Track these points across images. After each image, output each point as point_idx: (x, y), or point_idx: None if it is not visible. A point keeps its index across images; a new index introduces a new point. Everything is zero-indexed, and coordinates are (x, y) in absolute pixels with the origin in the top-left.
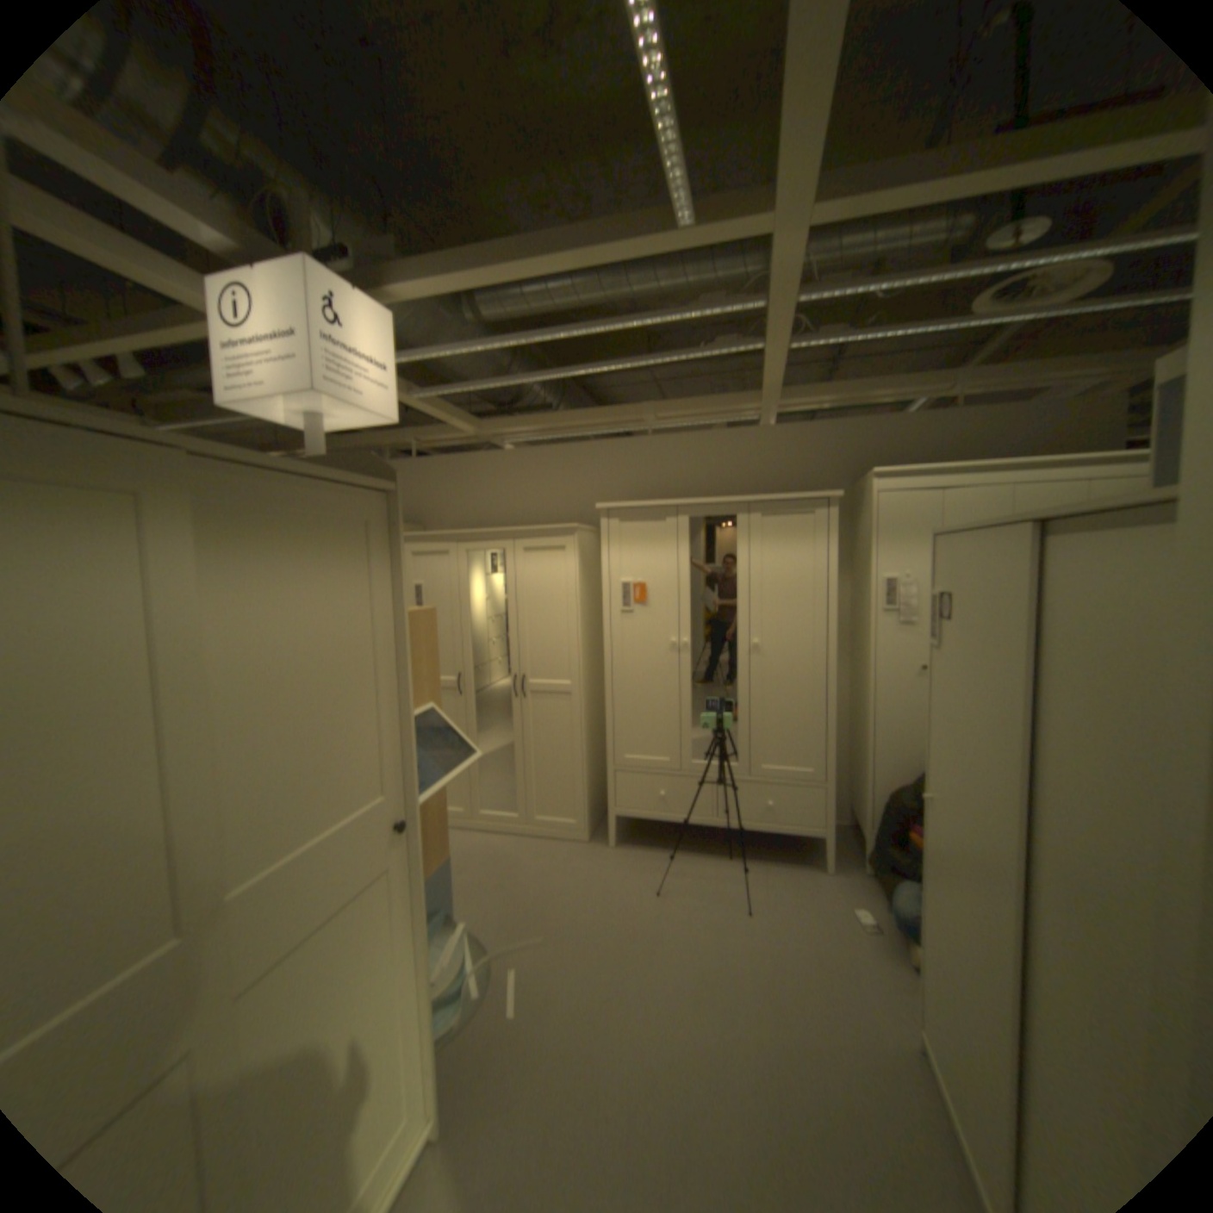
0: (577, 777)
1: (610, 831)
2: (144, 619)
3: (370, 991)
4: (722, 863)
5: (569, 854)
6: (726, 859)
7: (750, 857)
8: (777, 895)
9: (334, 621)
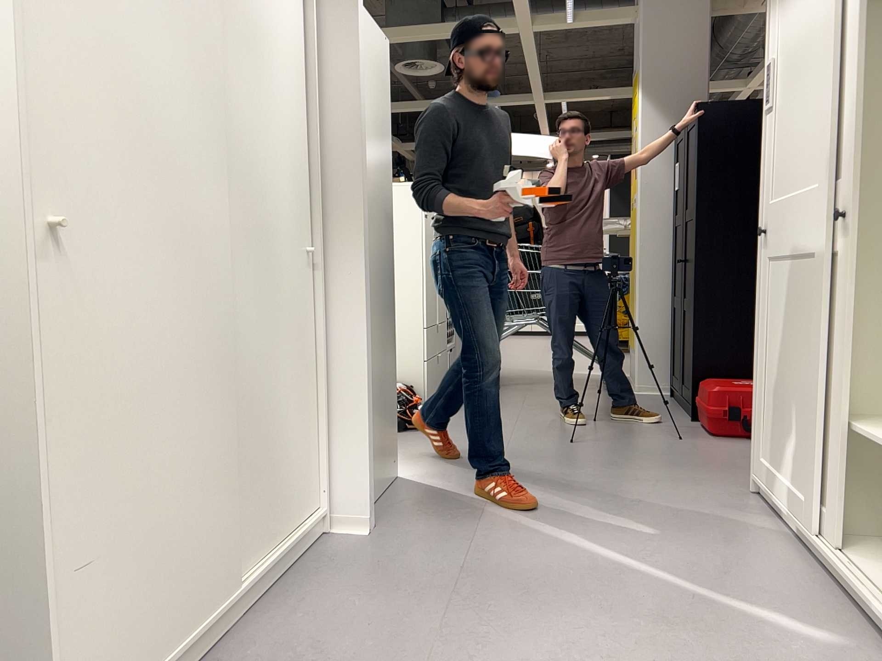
0: None
1: None
2: (821, 0)
3: None
4: None
5: None
6: None
7: None
8: None
9: None
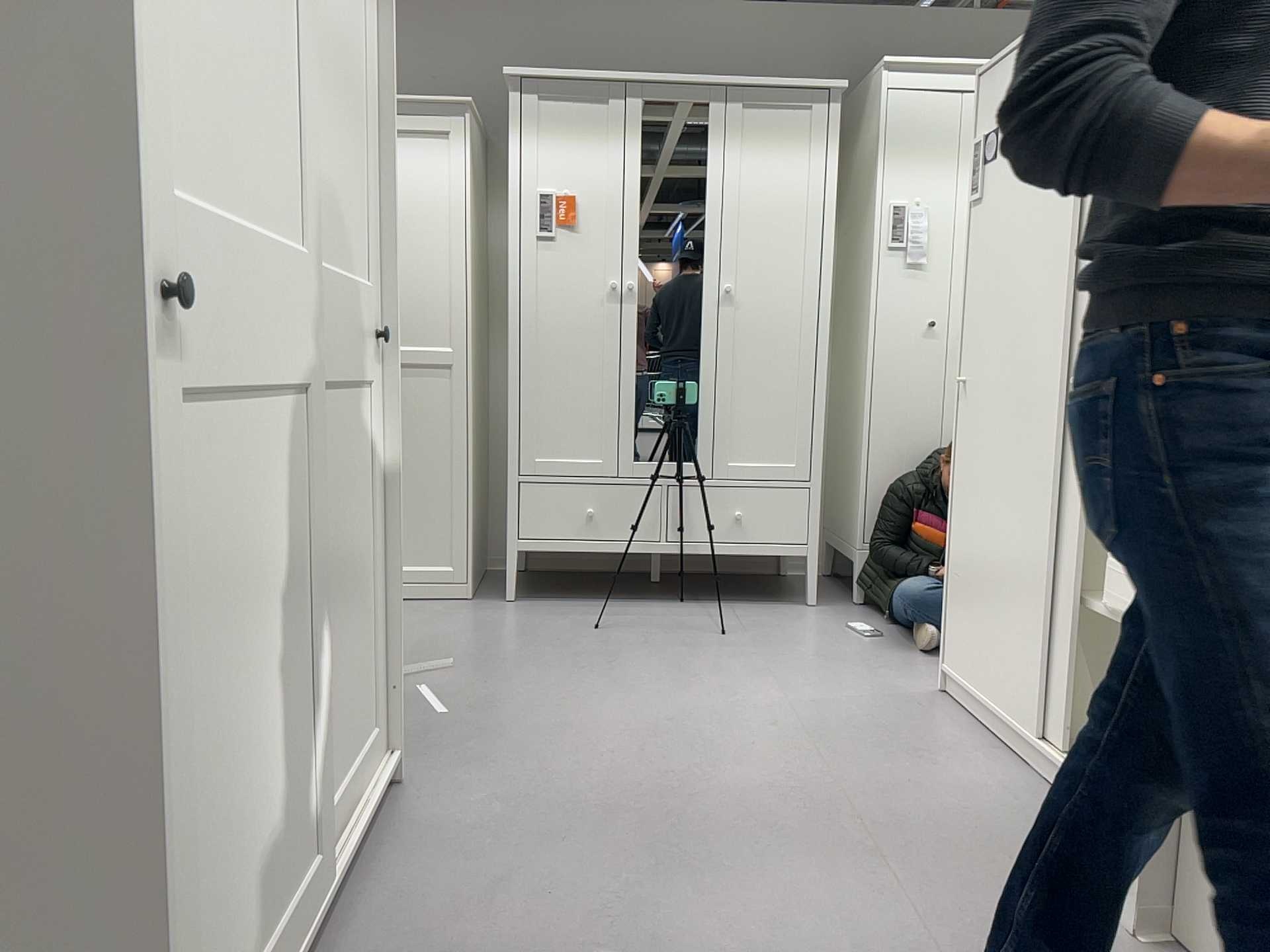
0: (459, 499)
1: (511, 577)
2: None
3: (356, 530)
4: (674, 605)
5: (448, 609)
6: (678, 602)
7: (709, 599)
8: (754, 622)
9: (343, 11)
